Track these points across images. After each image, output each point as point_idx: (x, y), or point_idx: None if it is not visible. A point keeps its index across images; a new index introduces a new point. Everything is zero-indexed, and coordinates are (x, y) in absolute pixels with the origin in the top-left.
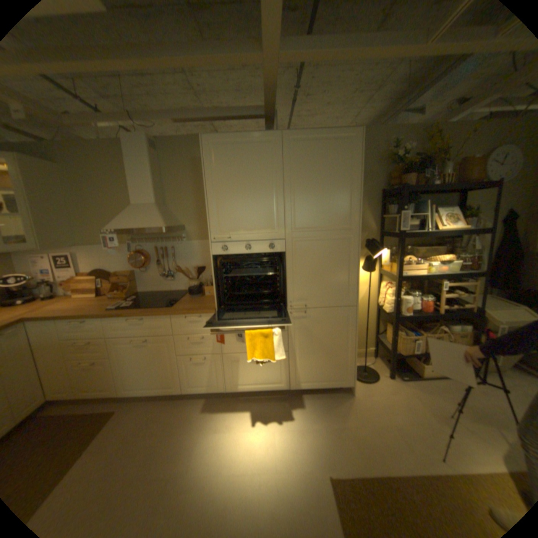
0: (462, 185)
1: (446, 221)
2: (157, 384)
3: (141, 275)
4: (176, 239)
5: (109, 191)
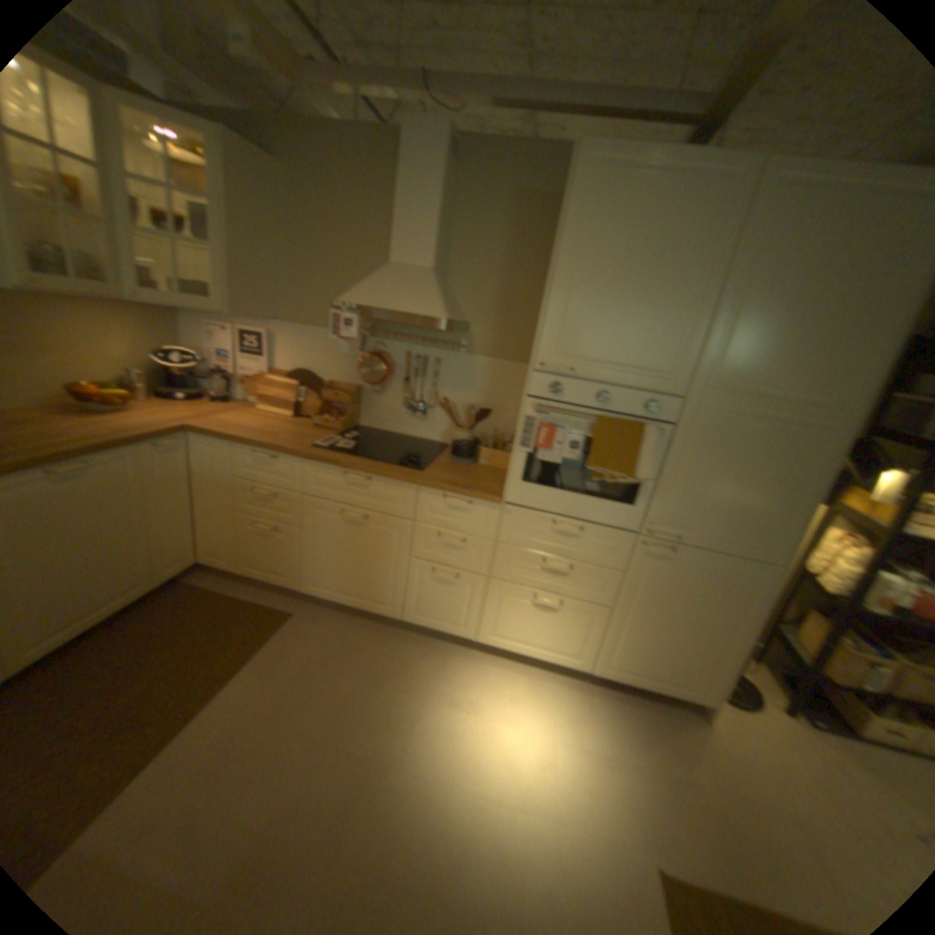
0: None
1: None
2: (365, 591)
3: (370, 397)
4: (447, 344)
5: (350, 227)
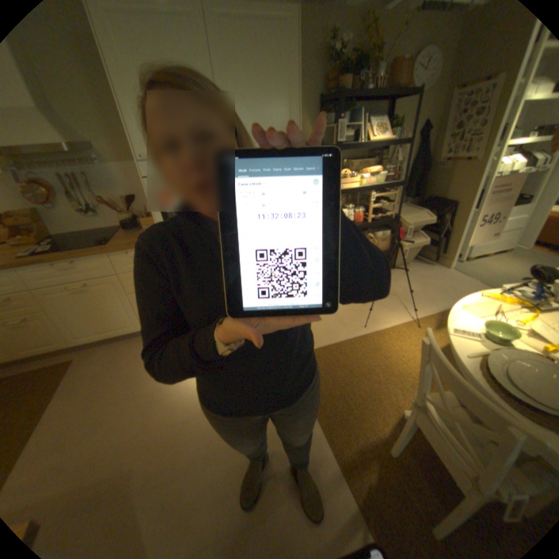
0: (392, 91)
1: (376, 132)
2: (111, 326)
3: (47, 213)
4: (82, 160)
5: None
